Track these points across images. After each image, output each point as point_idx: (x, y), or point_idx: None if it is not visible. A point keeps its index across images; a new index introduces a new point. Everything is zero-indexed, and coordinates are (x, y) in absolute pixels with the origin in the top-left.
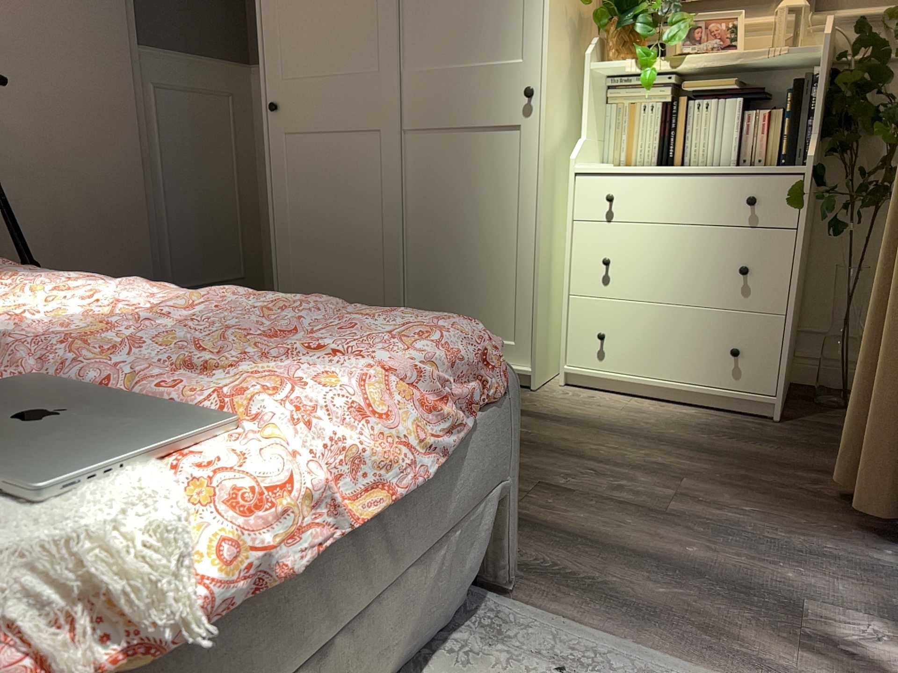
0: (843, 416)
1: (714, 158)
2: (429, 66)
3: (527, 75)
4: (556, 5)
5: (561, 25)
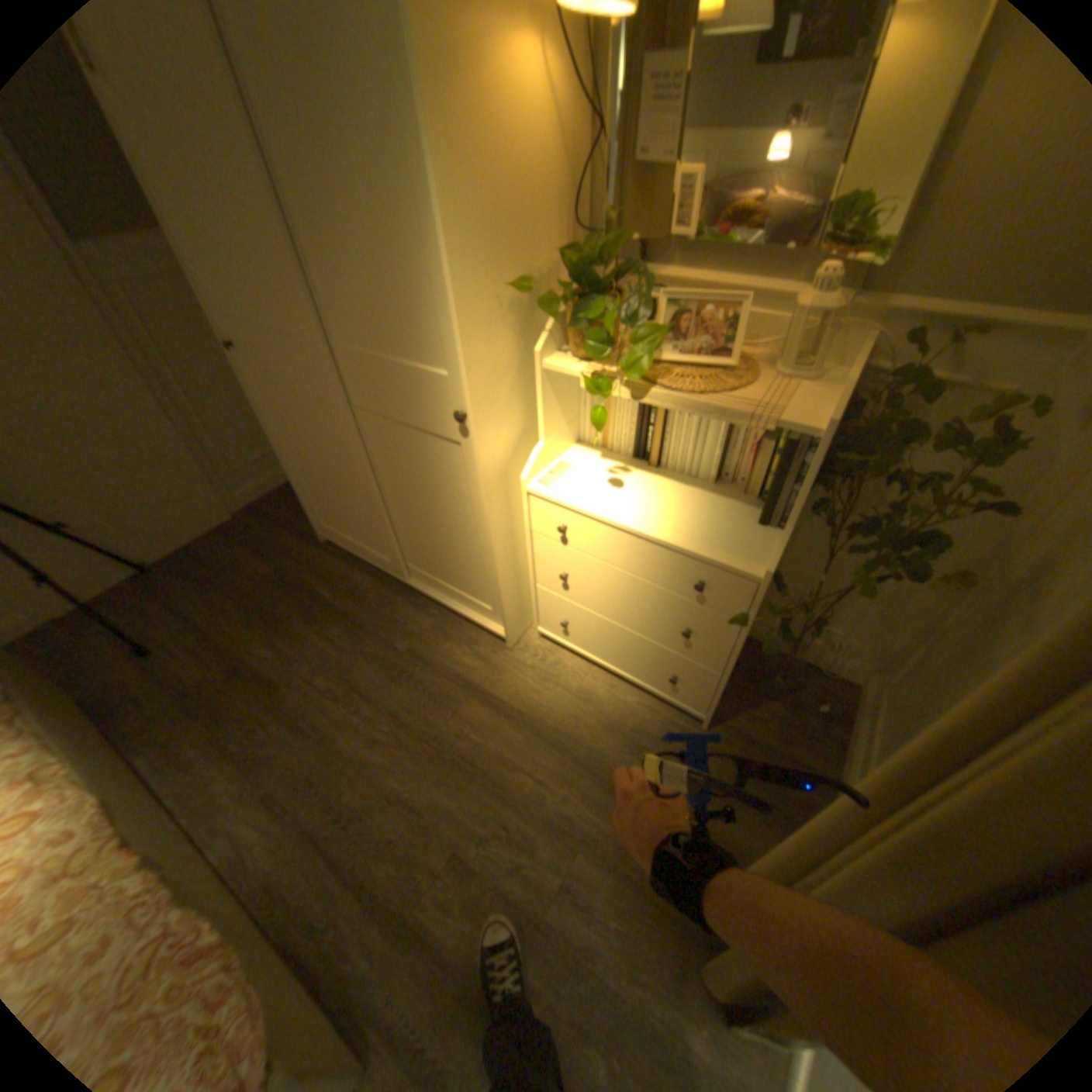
0: (769, 717)
1: (691, 469)
2: (357, 348)
3: (456, 395)
4: (476, 312)
5: (493, 329)
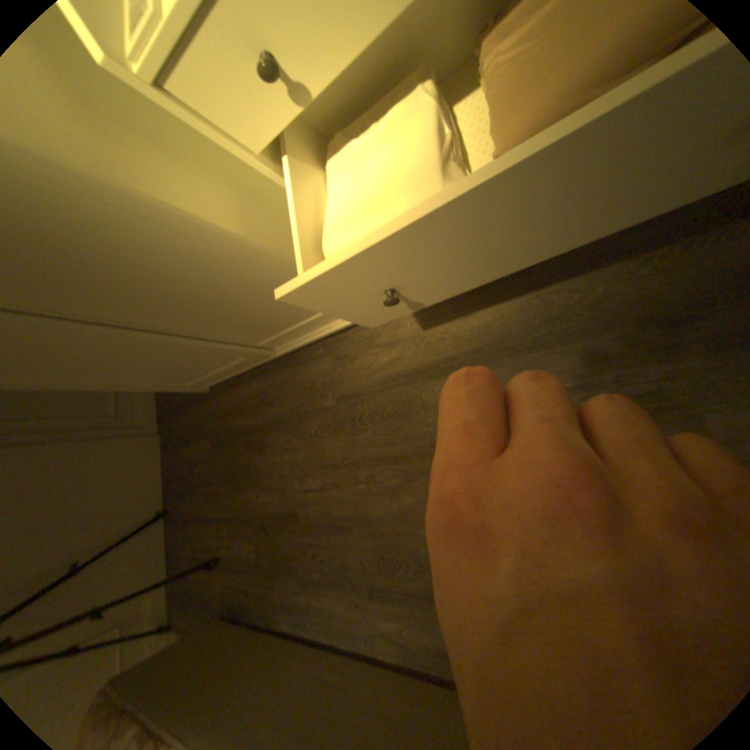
0: None
1: None
2: None
3: None
4: None
5: None
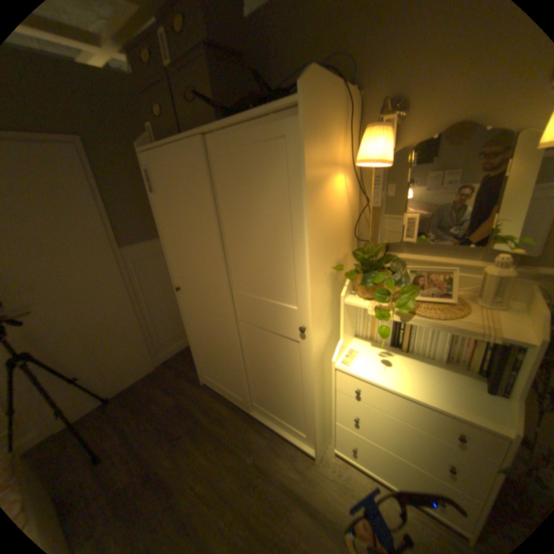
0: None
1: (430, 354)
2: (245, 293)
3: (300, 318)
4: (316, 280)
5: (322, 286)
